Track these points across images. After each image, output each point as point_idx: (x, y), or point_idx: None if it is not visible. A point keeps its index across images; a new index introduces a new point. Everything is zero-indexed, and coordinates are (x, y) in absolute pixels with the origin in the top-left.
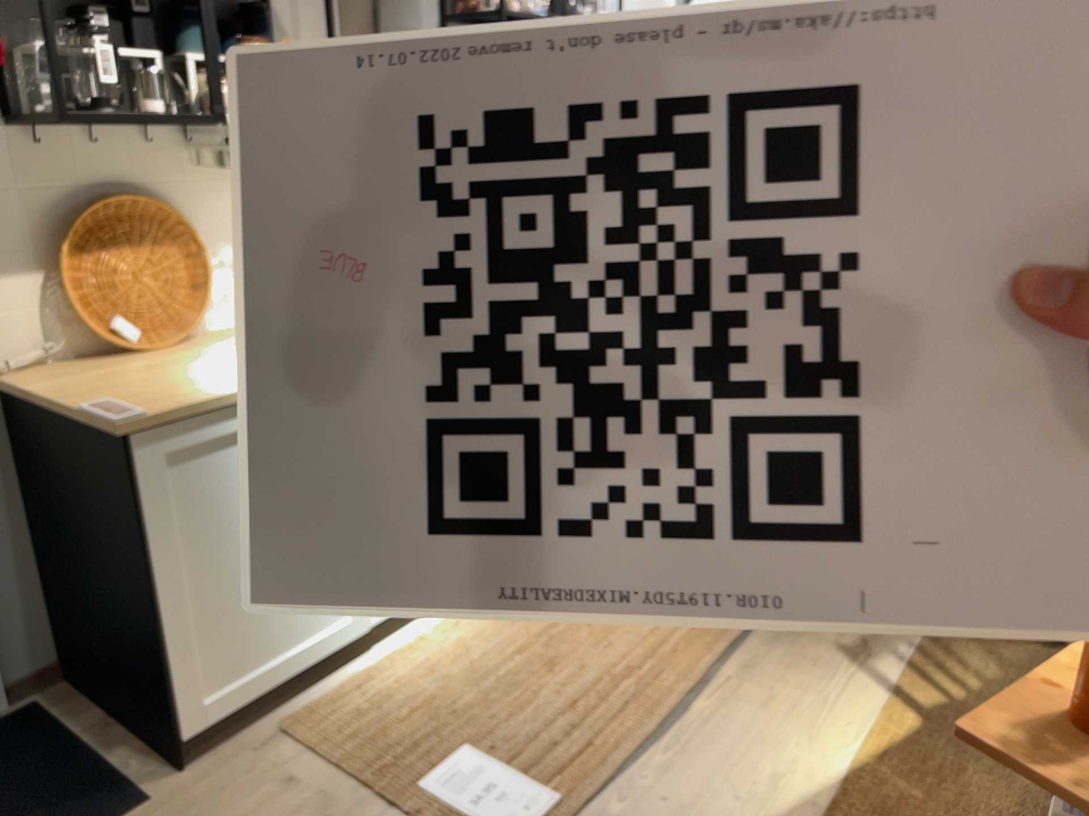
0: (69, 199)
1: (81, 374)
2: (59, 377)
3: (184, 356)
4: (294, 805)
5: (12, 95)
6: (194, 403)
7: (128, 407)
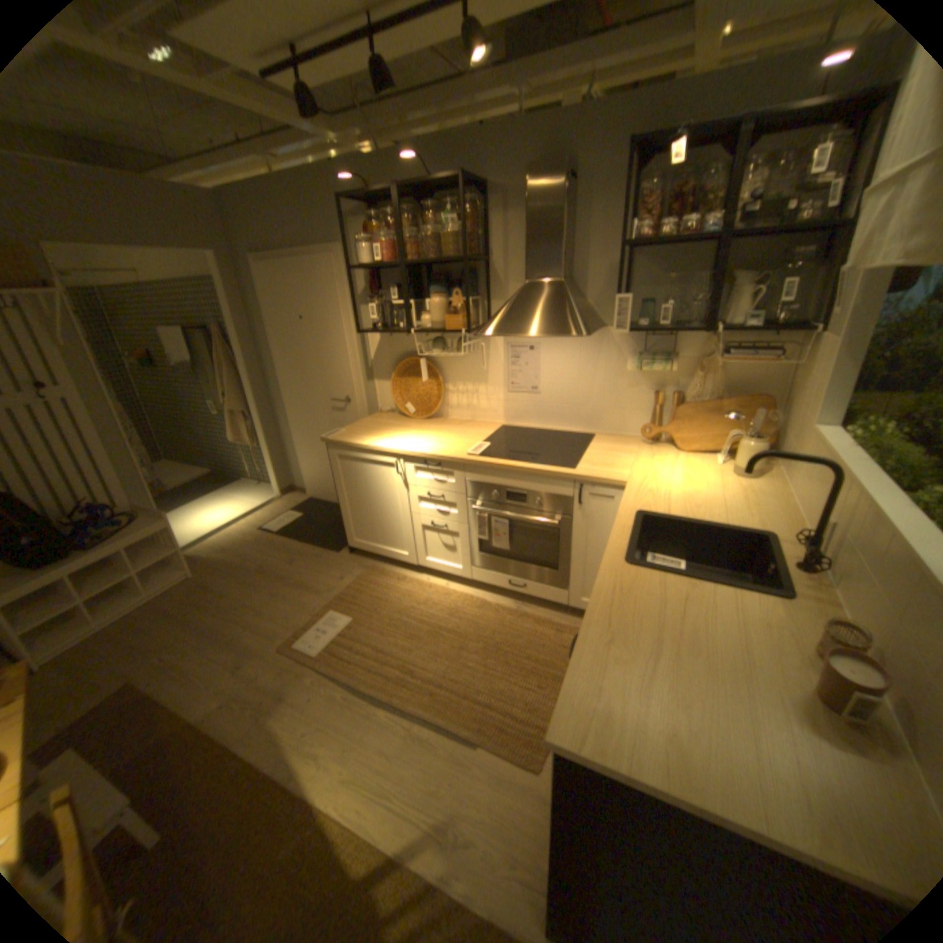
0: (403, 356)
1: (382, 419)
2: (378, 418)
3: (407, 424)
4: (330, 583)
5: (388, 318)
6: (342, 441)
7: (334, 434)
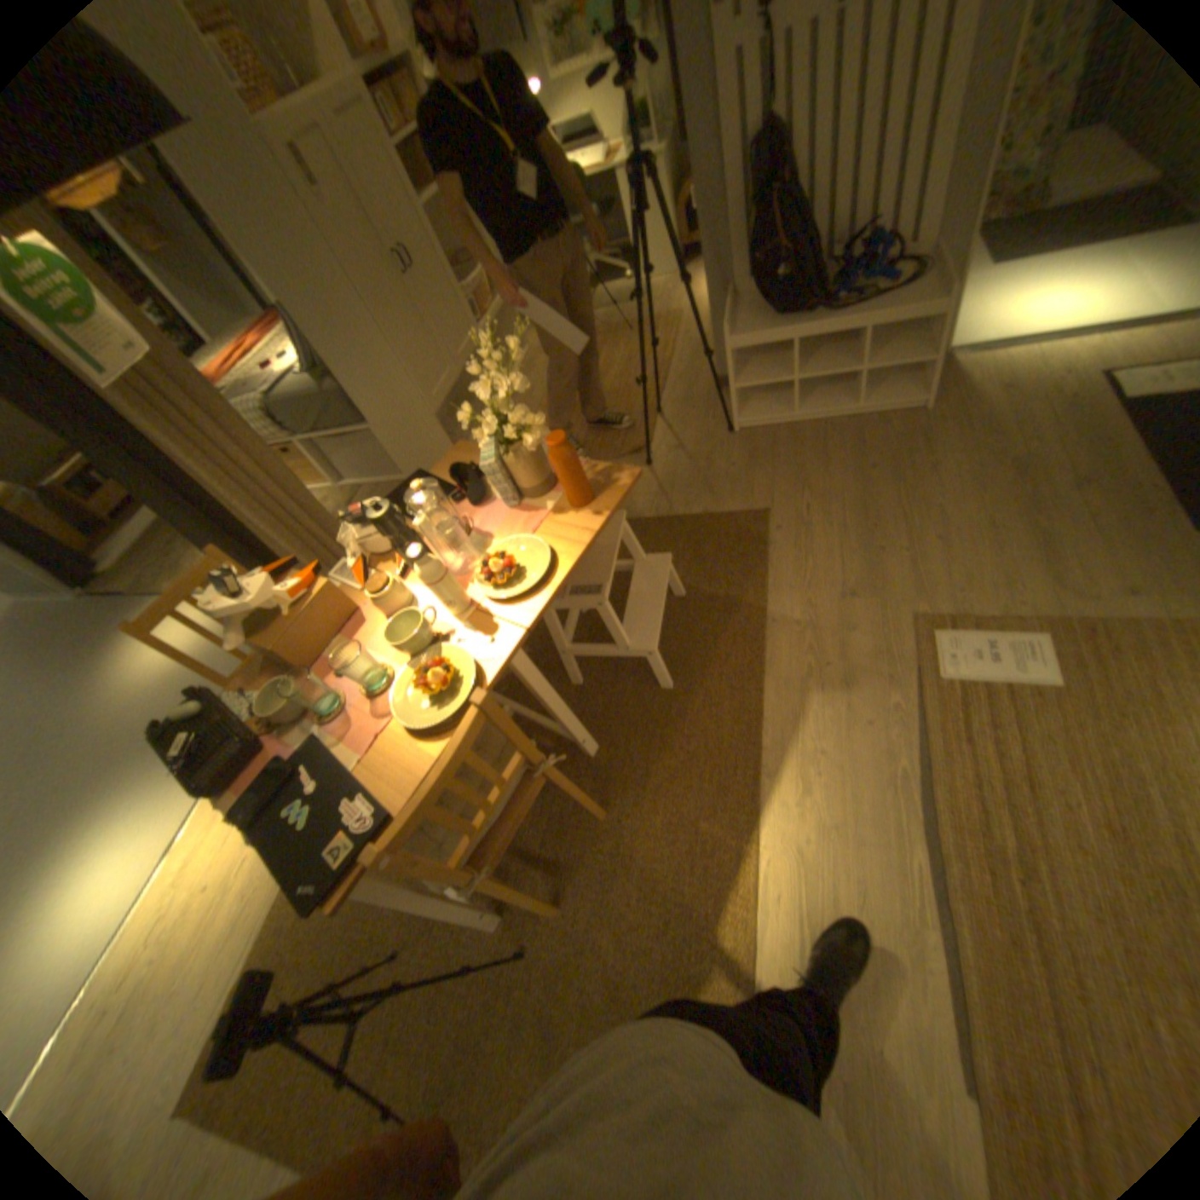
0: None
1: None
2: None
3: None
4: (1105, 583)
5: None
6: None
7: None
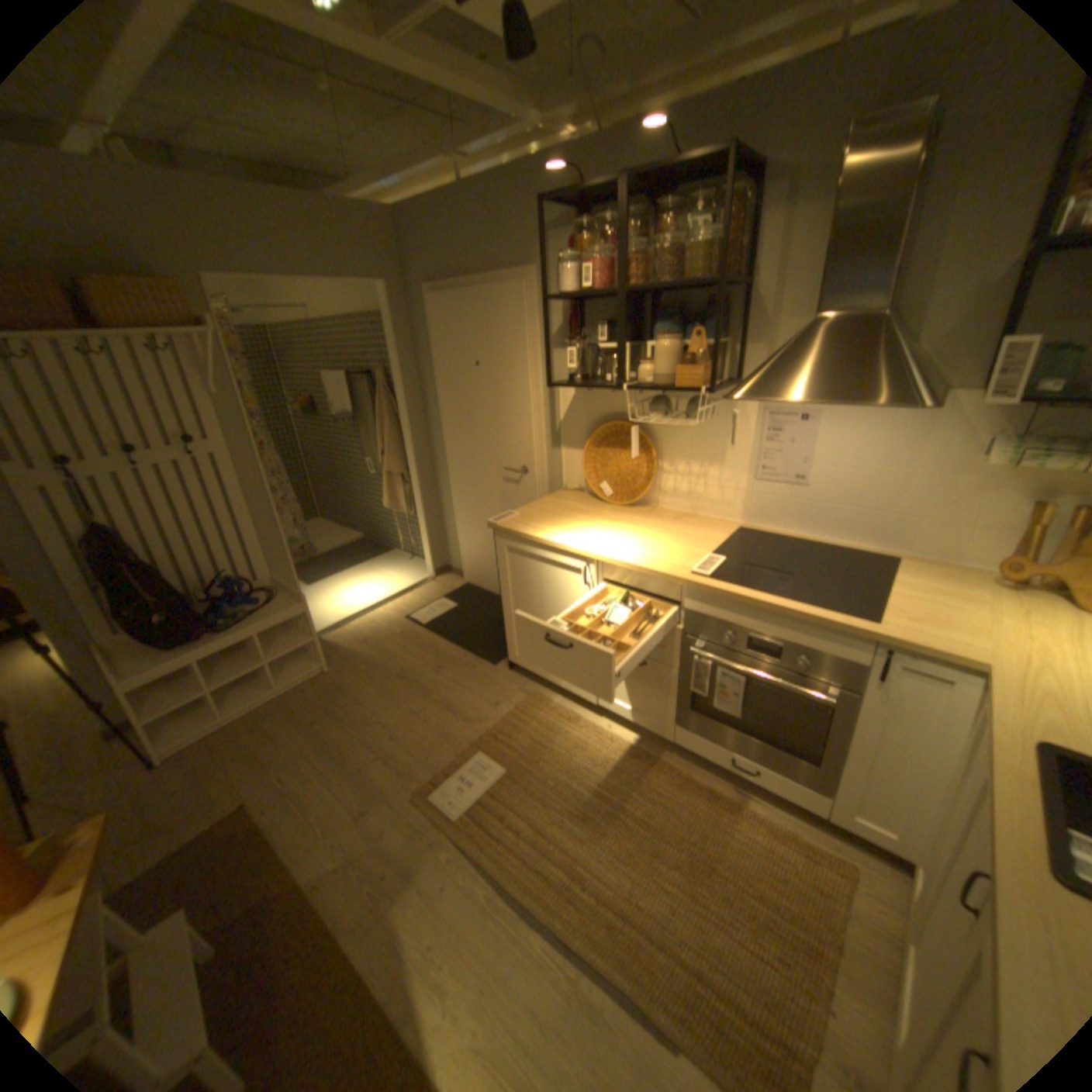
0: (603, 419)
1: (567, 501)
2: (562, 499)
3: (601, 512)
4: (482, 709)
5: (589, 367)
6: (515, 530)
7: (504, 519)
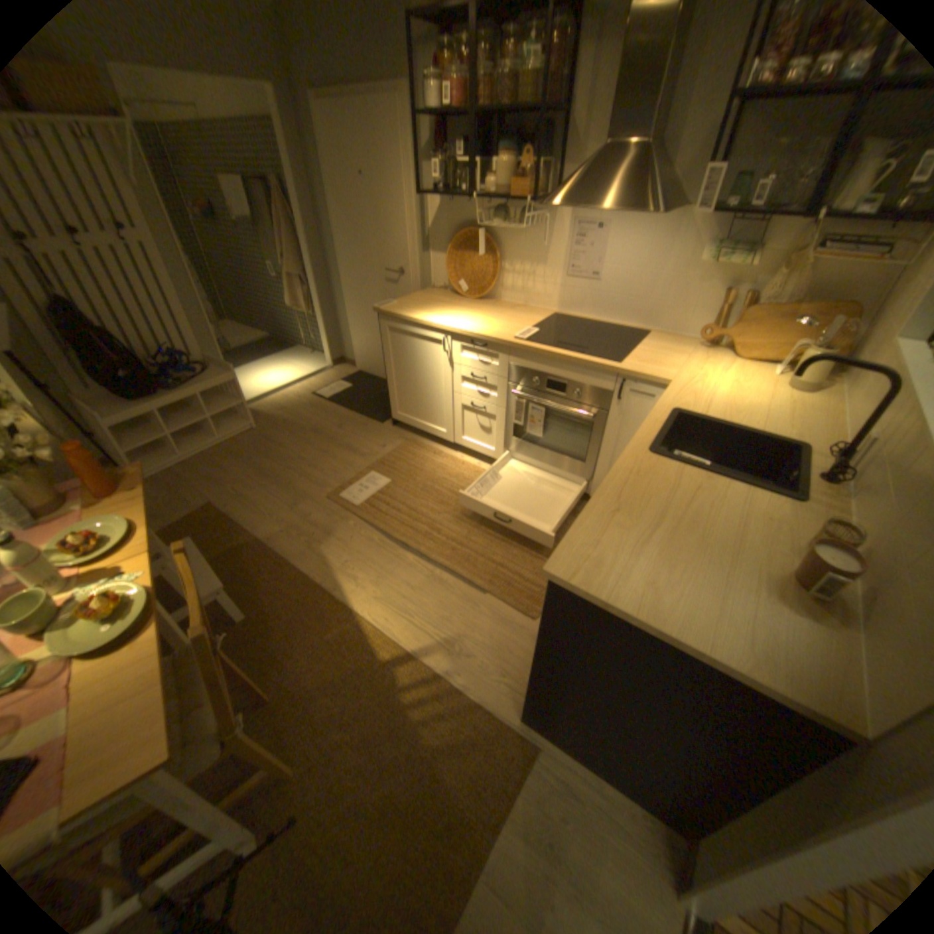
0: (461, 226)
1: (433, 295)
2: (430, 293)
3: (458, 303)
4: (373, 448)
5: (450, 179)
6: (393, 312)
7: (385, 305)
